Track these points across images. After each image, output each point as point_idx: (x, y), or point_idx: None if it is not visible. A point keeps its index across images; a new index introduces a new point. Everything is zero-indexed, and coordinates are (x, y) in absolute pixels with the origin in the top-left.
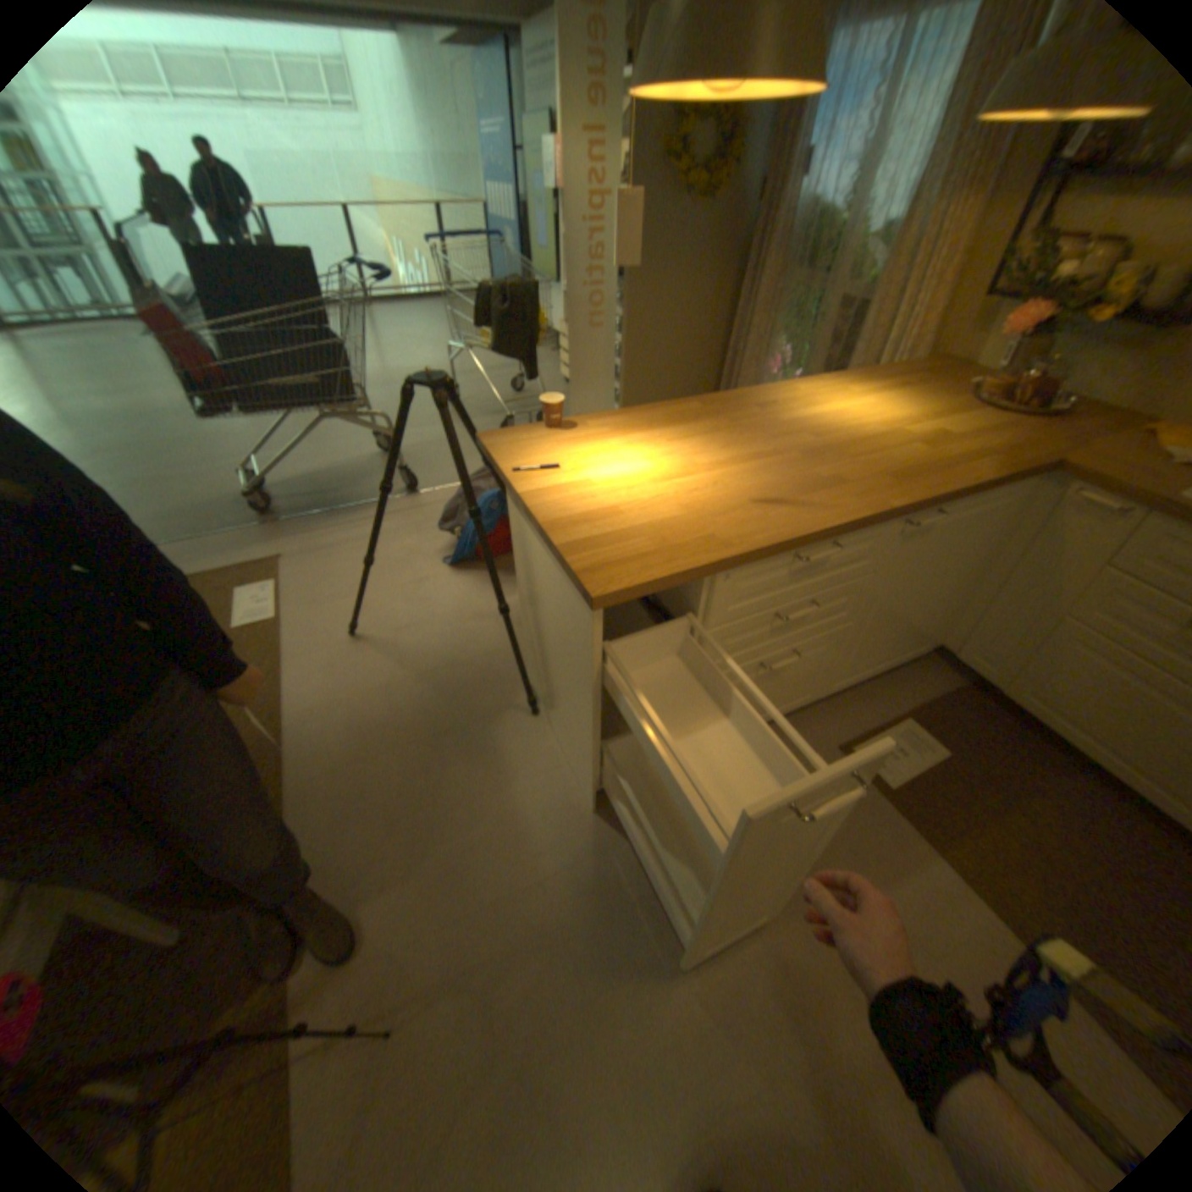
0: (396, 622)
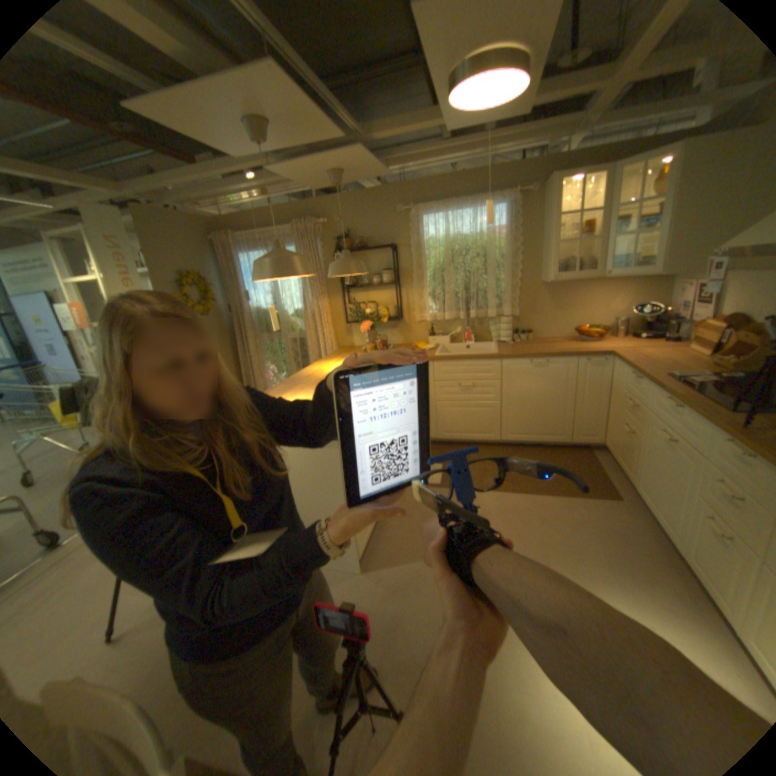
0: (140, 610)
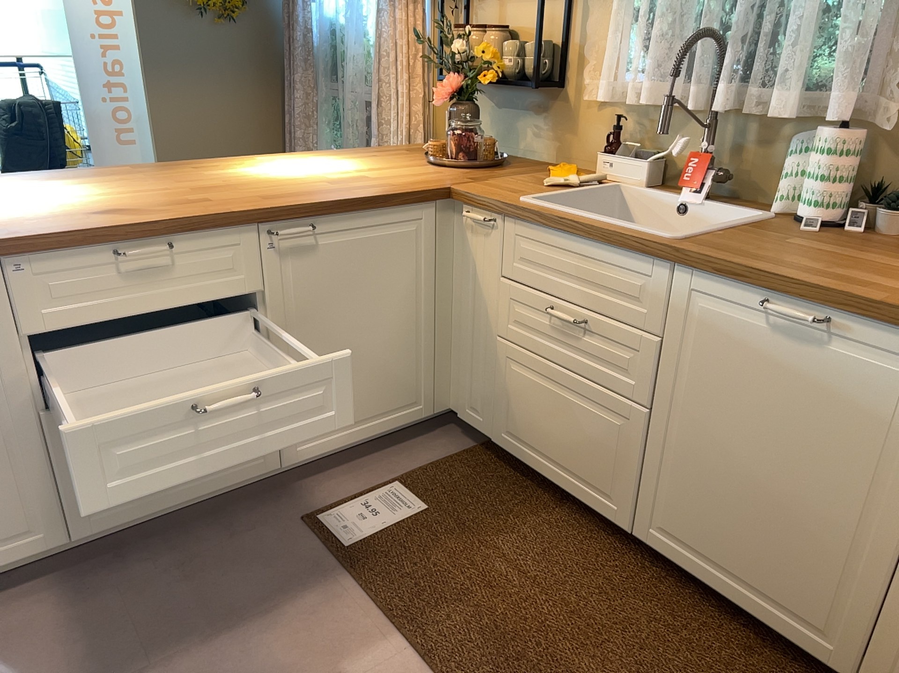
0: None
